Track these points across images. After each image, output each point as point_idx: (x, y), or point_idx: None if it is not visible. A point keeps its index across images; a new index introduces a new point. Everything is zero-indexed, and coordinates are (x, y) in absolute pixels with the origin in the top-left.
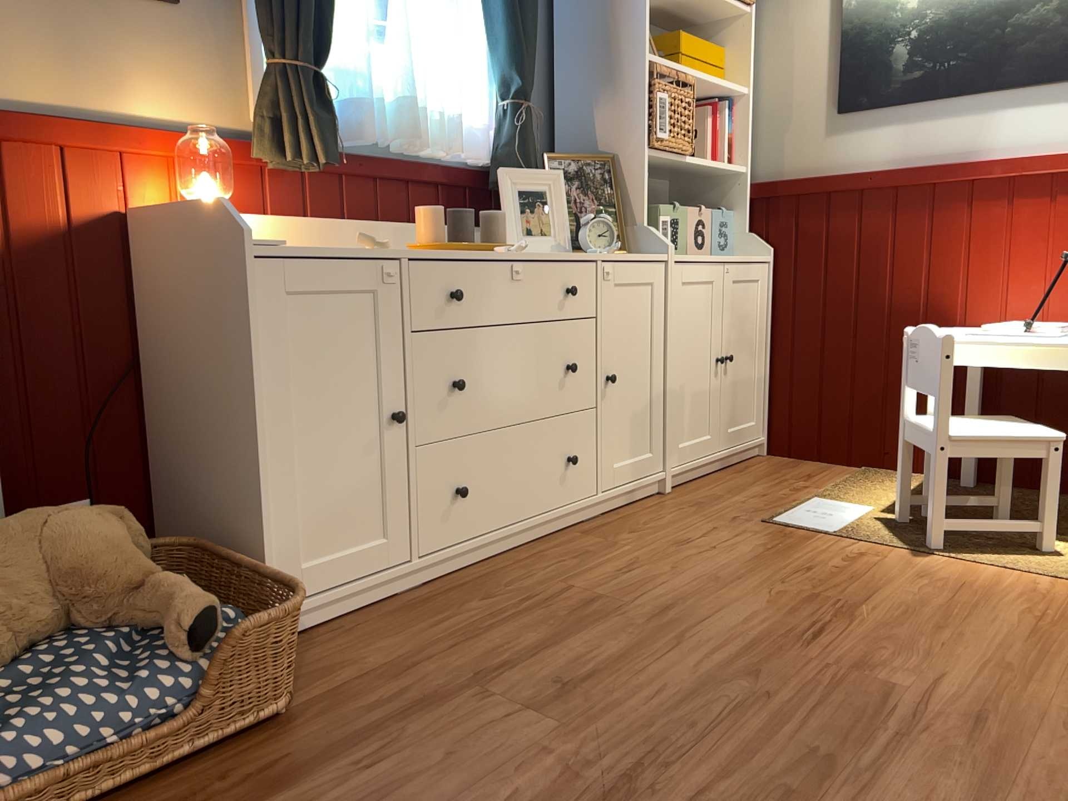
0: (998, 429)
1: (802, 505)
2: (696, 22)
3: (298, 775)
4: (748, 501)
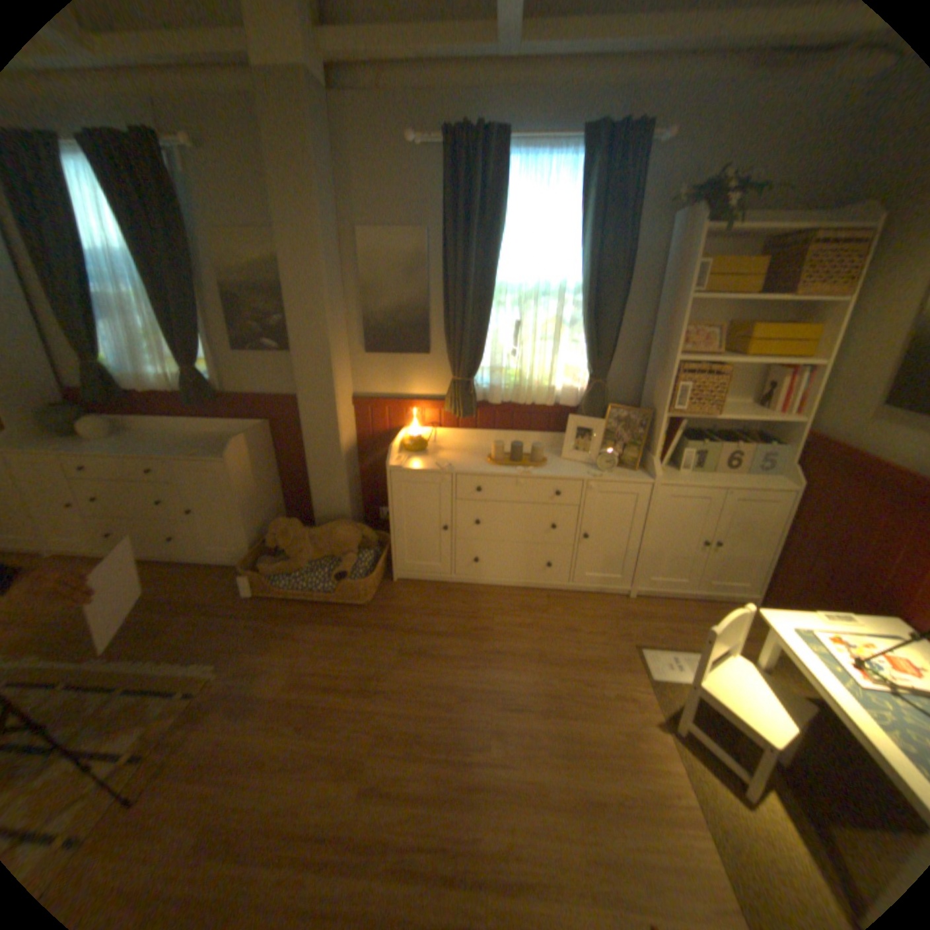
0: (753, 709)
1: (682, 655)
2: (809, 300)
3: (343, 626)
4: (659, 632)
